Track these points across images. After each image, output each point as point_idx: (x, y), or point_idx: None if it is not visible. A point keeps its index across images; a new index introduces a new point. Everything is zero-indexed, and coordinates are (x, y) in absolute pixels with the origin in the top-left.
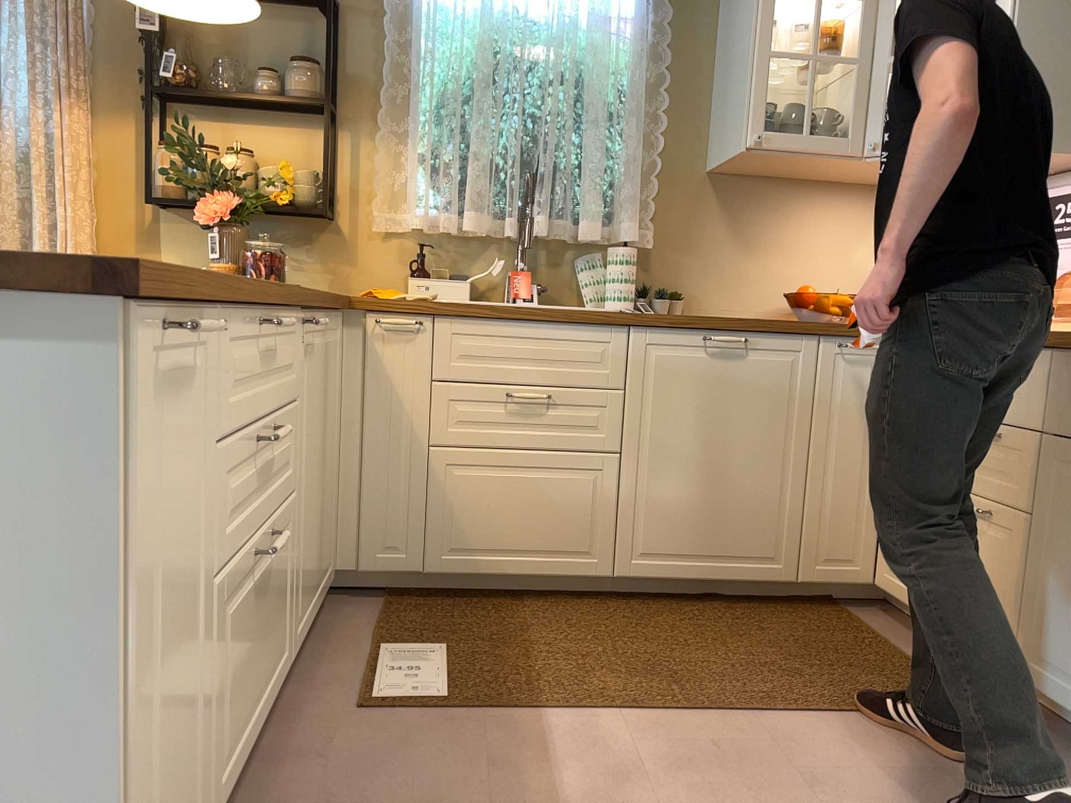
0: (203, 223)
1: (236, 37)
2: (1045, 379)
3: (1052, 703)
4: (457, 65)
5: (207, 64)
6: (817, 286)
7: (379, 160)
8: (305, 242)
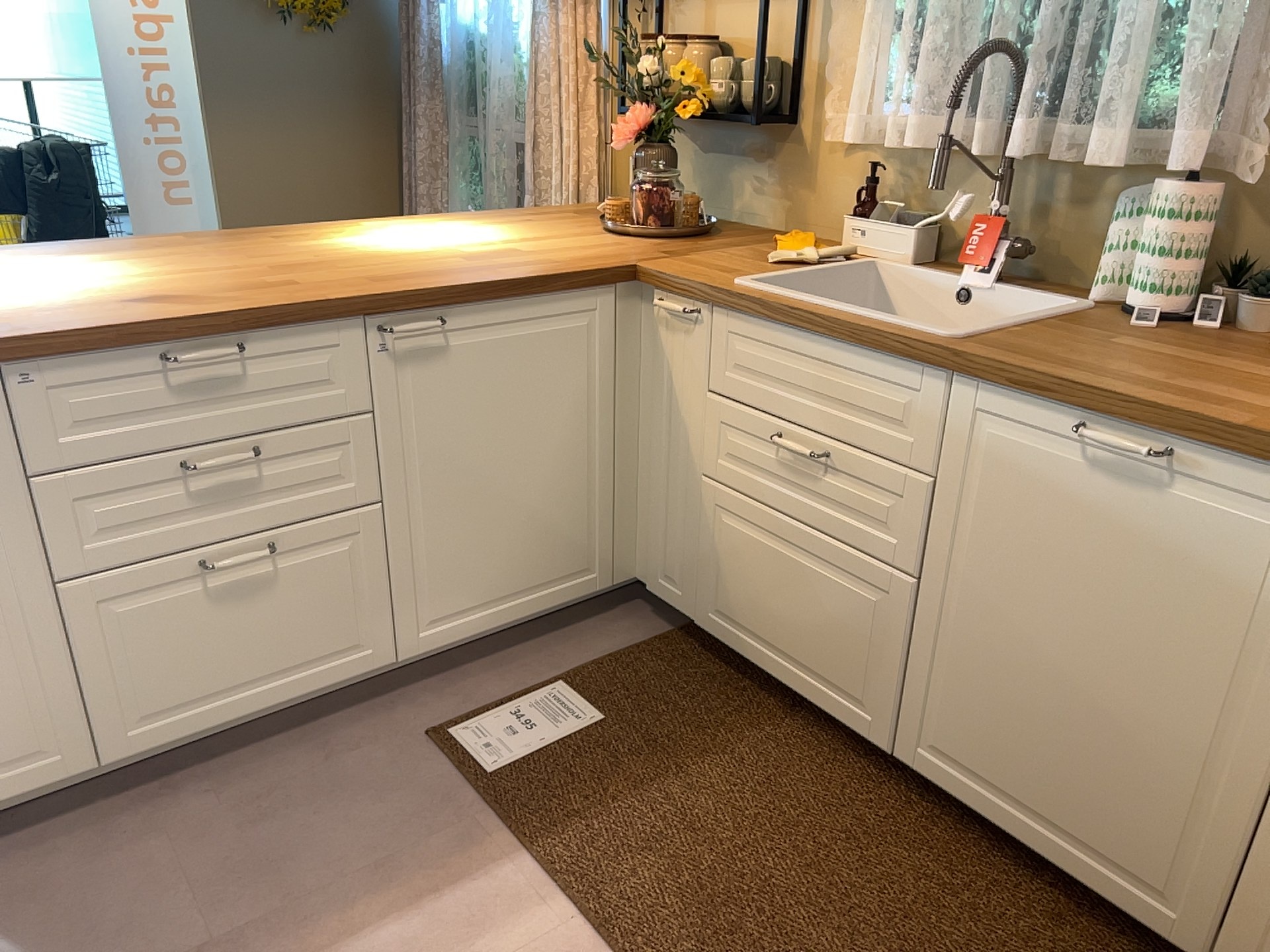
0: (612, 146)
1: None
2: None
3: None
4: None
5: None
6: None
7: (834, 36)
8: (764, 157)
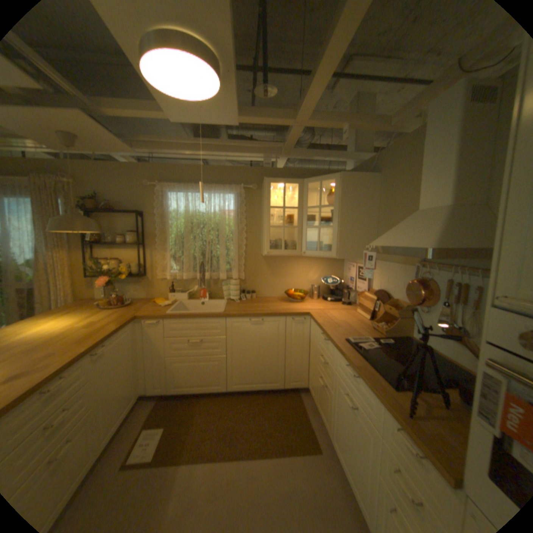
0: (96, 287)
1: (110, 222)
2: (334, 353)
3: (337, 457)
4: (179, 228)
5: (102, 231)
6: (297, 285)
7: (157, 258)
8: (137, 282)
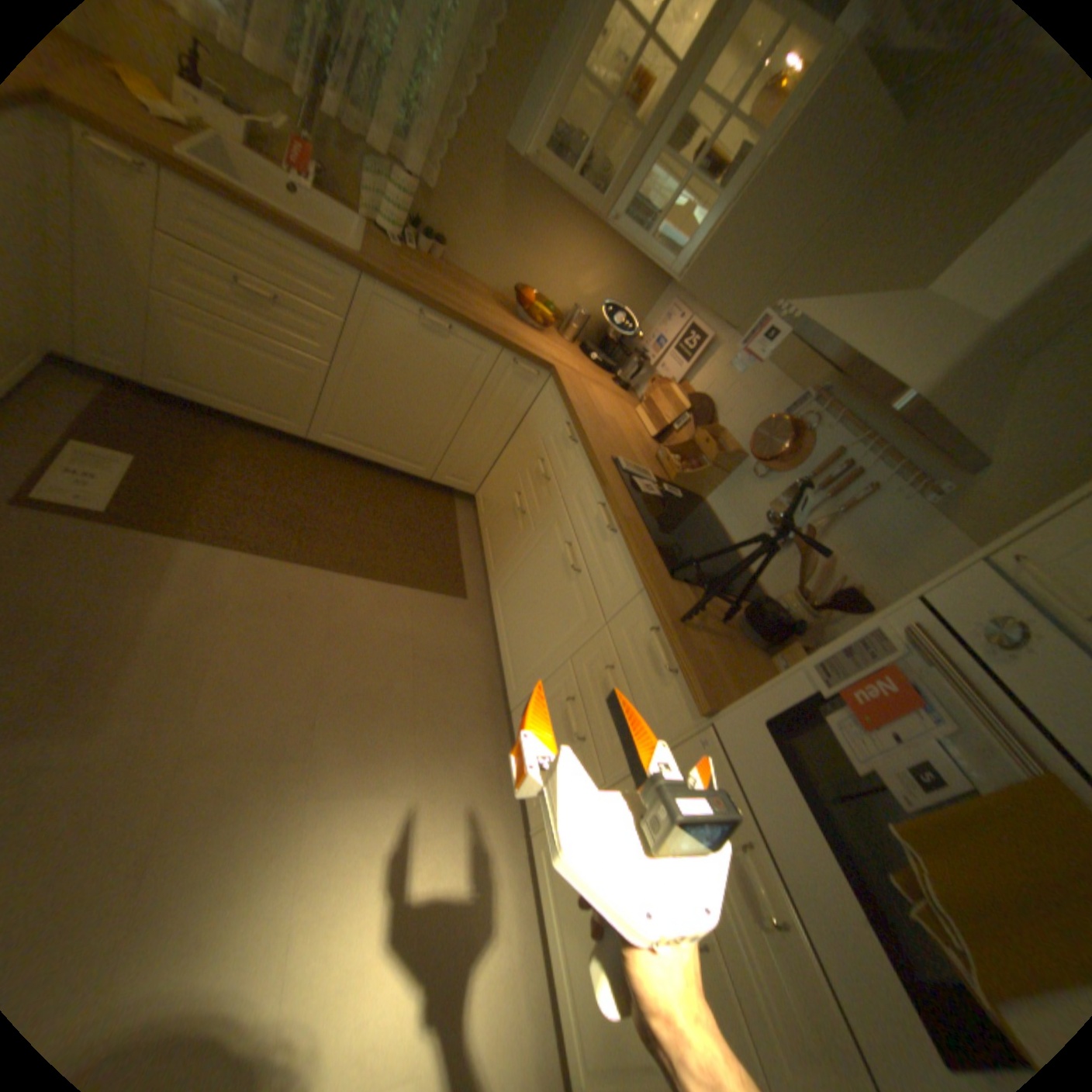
0: None
1: None
2: (579, 471)
3: (493, 612)
4: None
5: None
6: (545, 289)
7: None
8: None
